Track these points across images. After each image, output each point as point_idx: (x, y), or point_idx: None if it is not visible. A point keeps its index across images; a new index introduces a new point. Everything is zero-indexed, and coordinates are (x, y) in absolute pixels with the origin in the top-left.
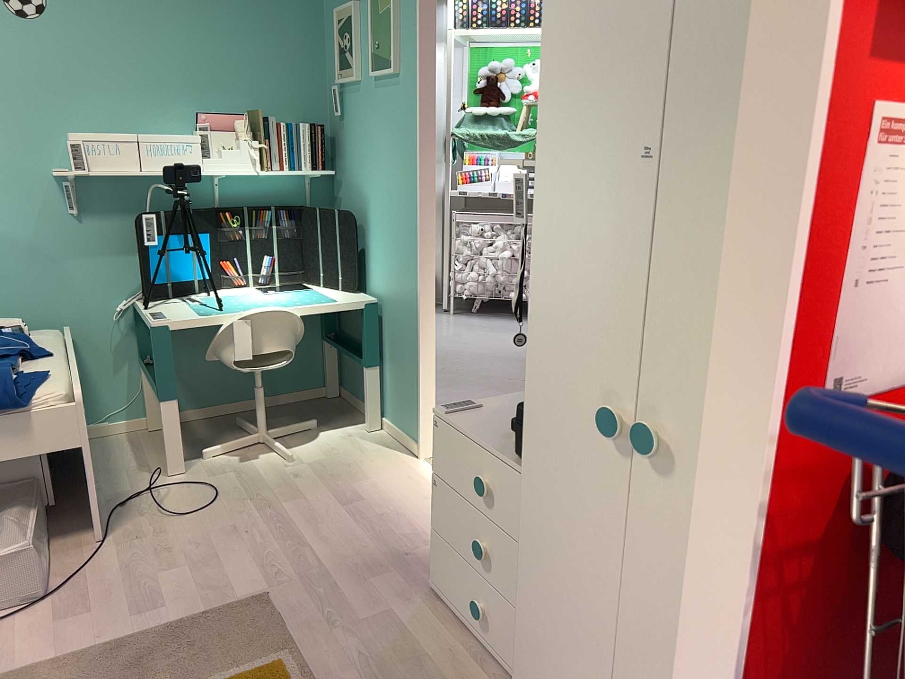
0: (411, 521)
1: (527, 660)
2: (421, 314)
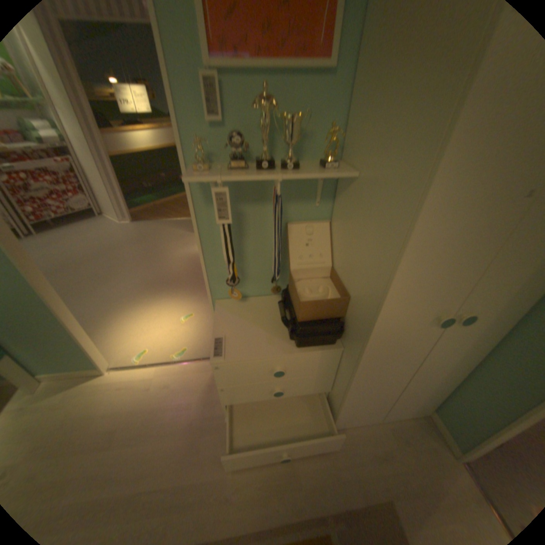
0: (162, 407)
1: (350, 409)
2: (50, 302)
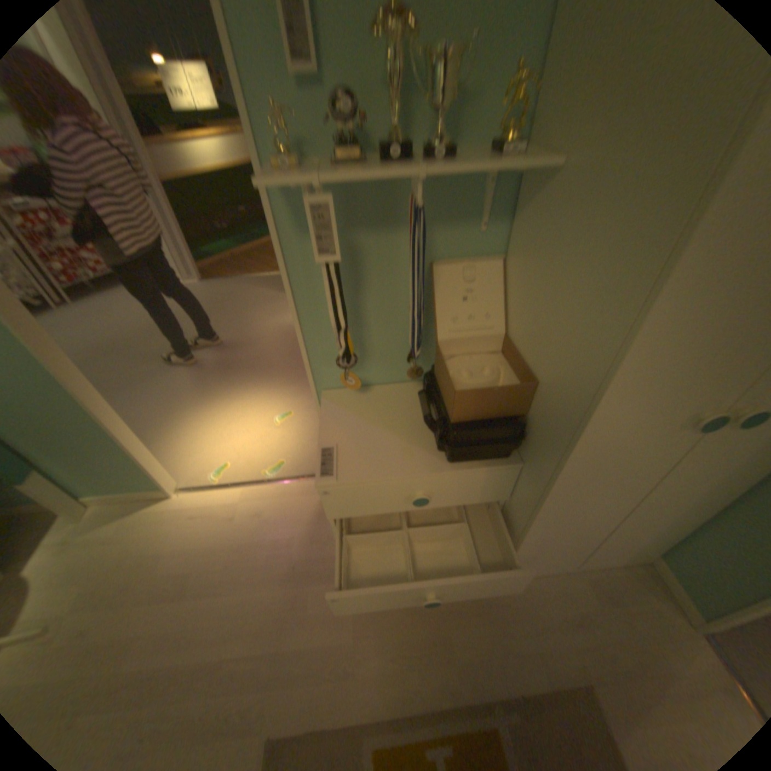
0: (251, 543)
1: (529, 553)
2: (80, 396)
